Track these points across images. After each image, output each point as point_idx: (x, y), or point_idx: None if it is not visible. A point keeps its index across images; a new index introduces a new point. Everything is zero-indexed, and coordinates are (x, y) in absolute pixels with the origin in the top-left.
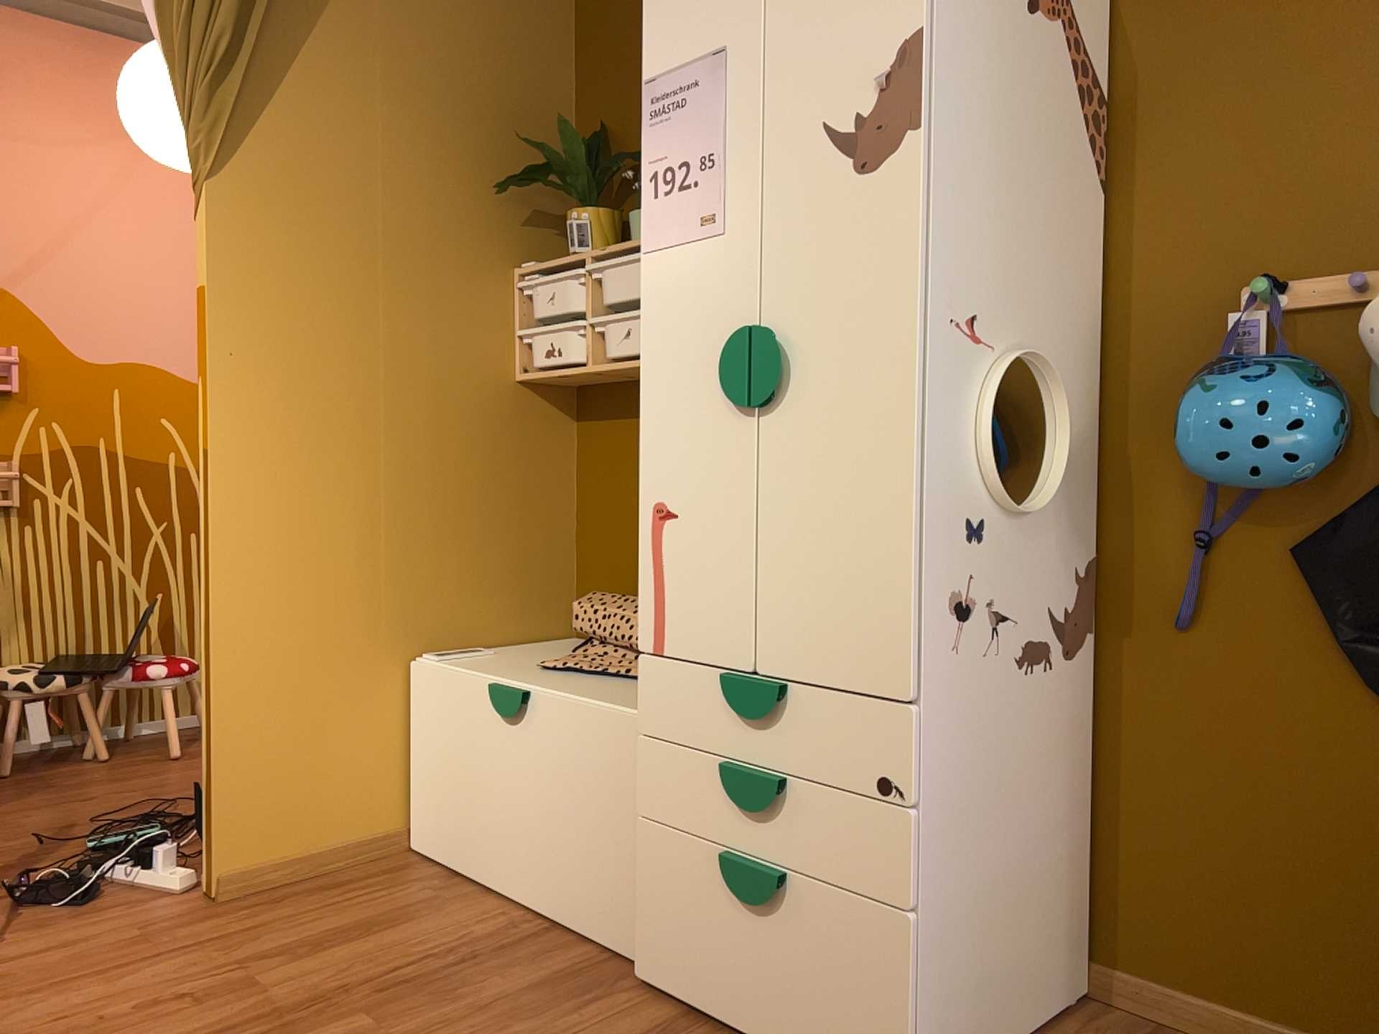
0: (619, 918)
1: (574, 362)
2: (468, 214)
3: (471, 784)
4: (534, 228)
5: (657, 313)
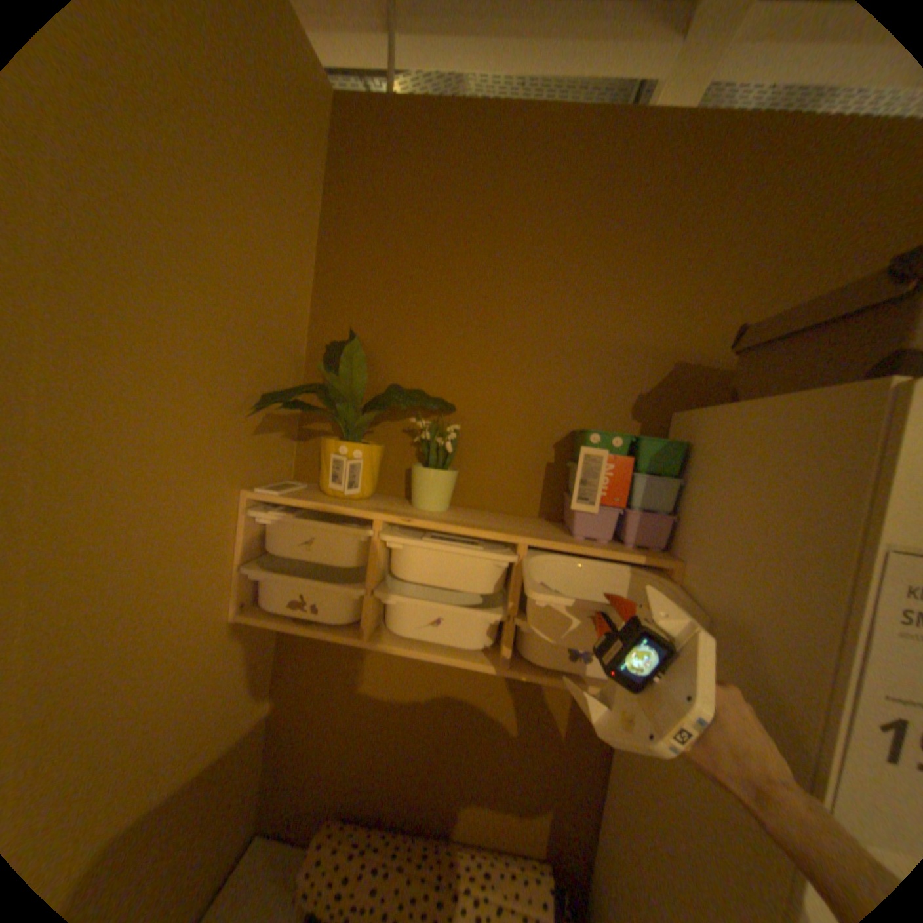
0: None
1: (335, 621)
2: (195, 432)
3: None
4: (266, 434)
5: None
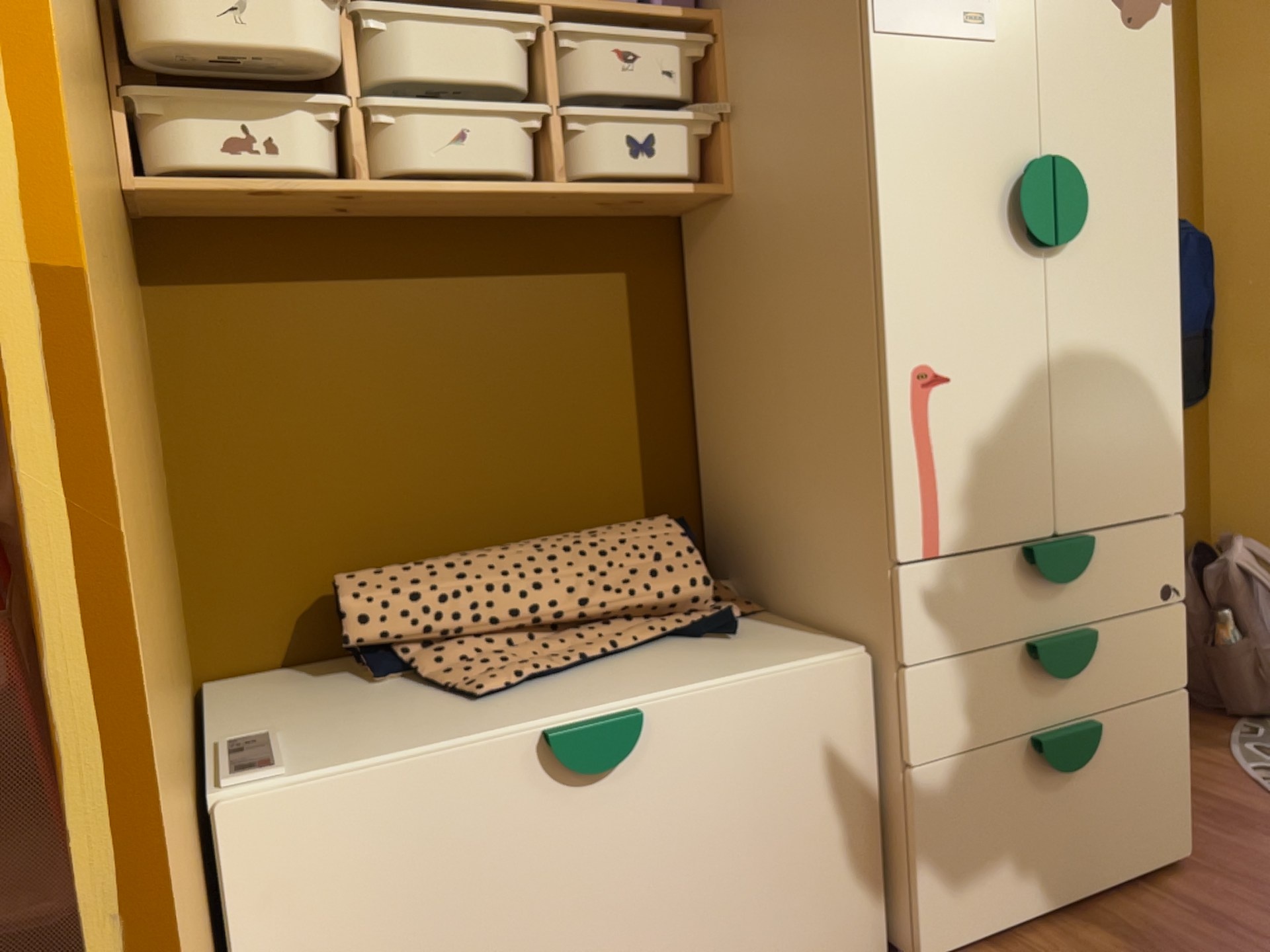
0: (844, 927)
1: (304, 172)
2: None
3: (487, 945)
4: None
5: (904, 120)
